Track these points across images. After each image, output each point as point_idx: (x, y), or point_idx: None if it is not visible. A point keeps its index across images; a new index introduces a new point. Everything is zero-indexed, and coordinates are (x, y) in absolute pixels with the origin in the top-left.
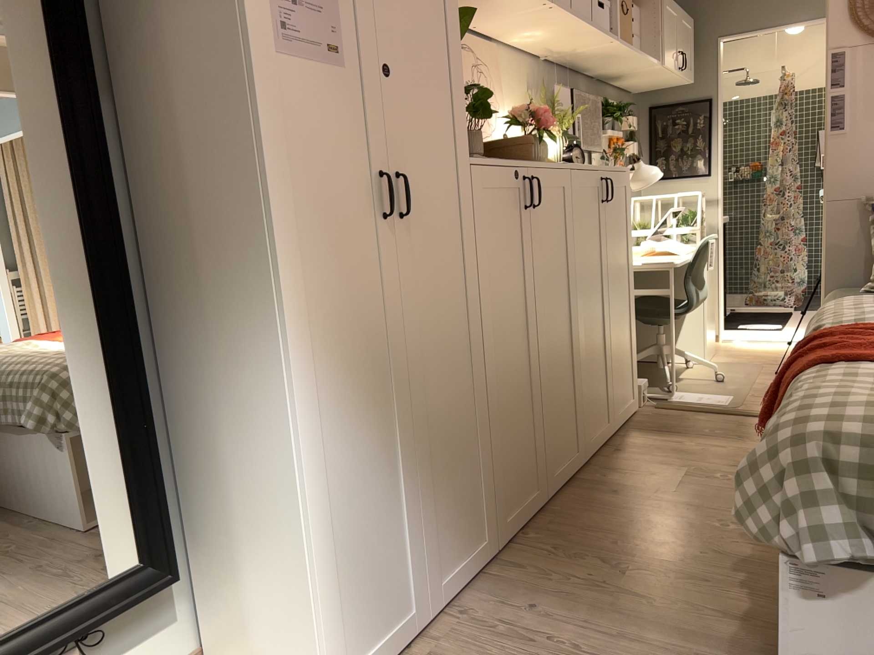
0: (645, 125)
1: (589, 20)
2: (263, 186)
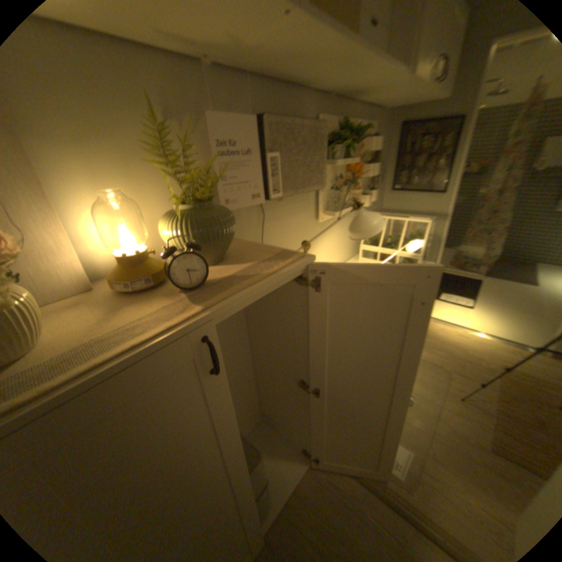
0: (396, 138)
1: None
2: None
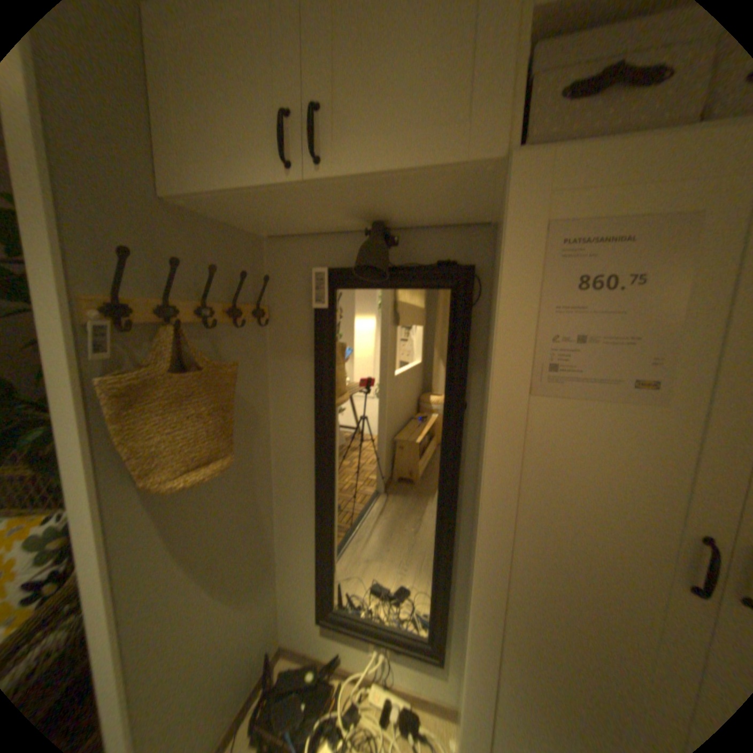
0: None
1: None
2: (483, 514)
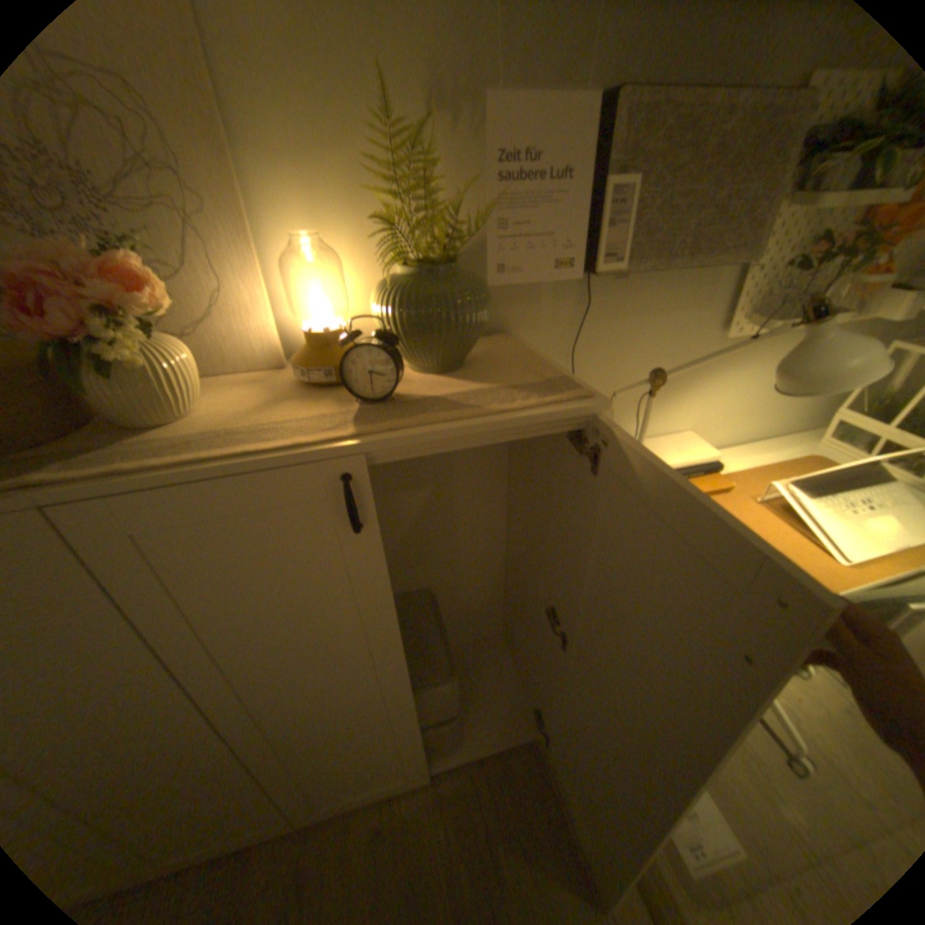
0: None
1: None
2: None
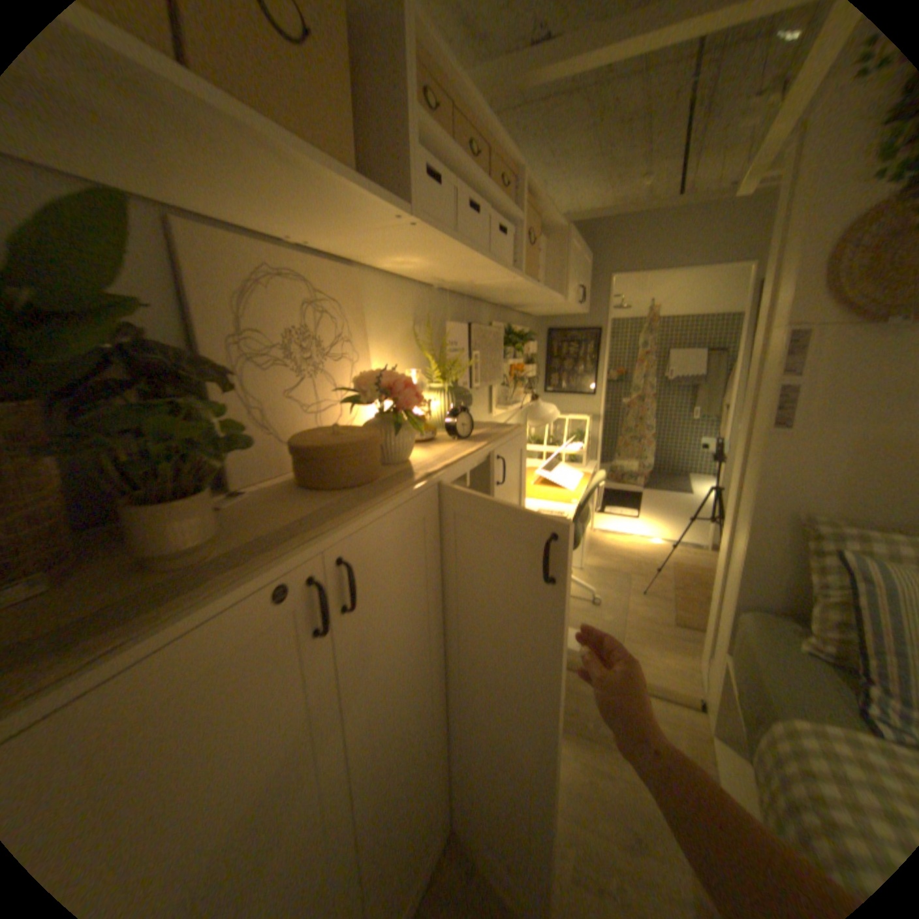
0: (544, 342)
1: (484, 247)
2: None
